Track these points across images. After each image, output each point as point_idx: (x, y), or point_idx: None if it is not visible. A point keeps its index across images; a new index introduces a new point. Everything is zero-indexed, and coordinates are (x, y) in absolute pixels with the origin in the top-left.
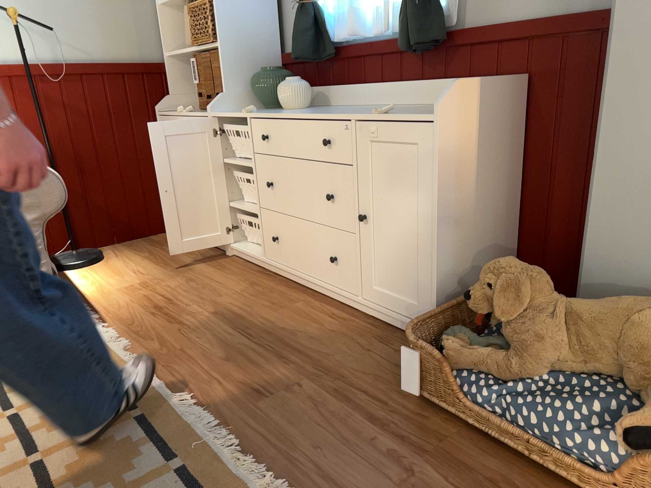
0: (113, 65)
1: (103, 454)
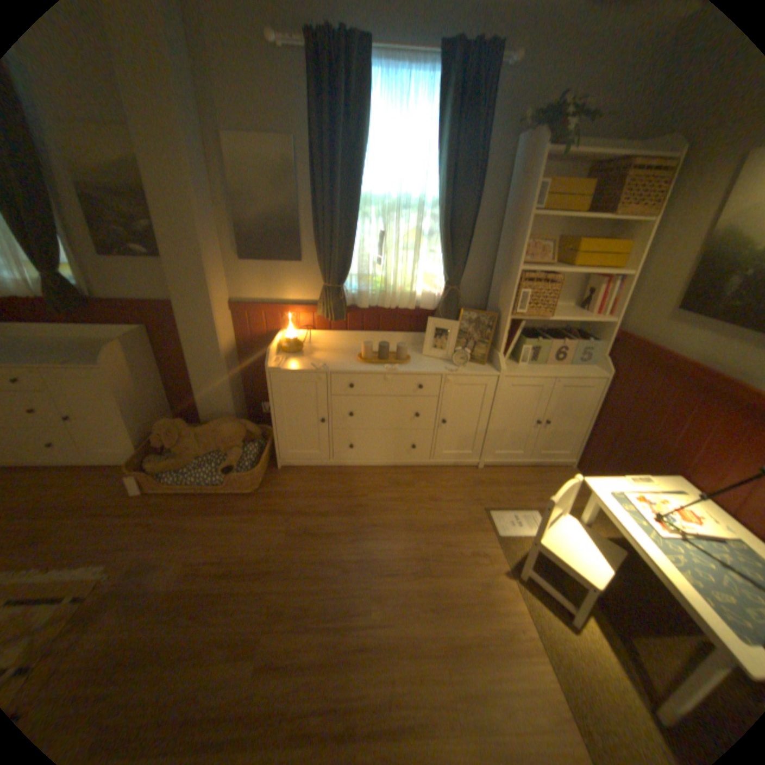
0: None
1: None
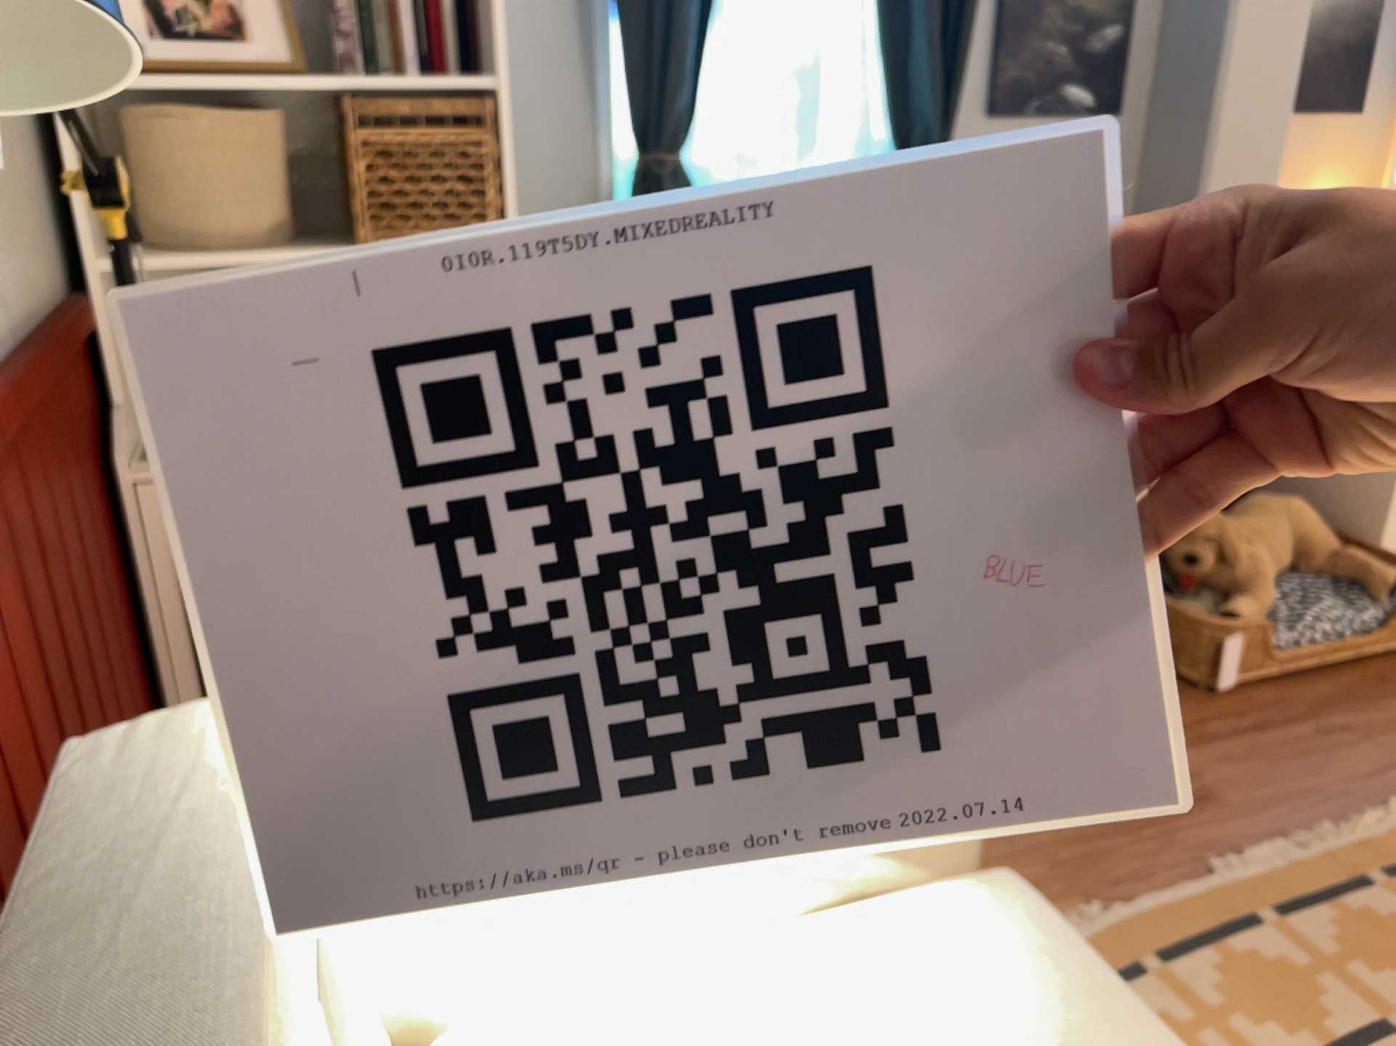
0: (51, 332)
1: (1378, 952)
